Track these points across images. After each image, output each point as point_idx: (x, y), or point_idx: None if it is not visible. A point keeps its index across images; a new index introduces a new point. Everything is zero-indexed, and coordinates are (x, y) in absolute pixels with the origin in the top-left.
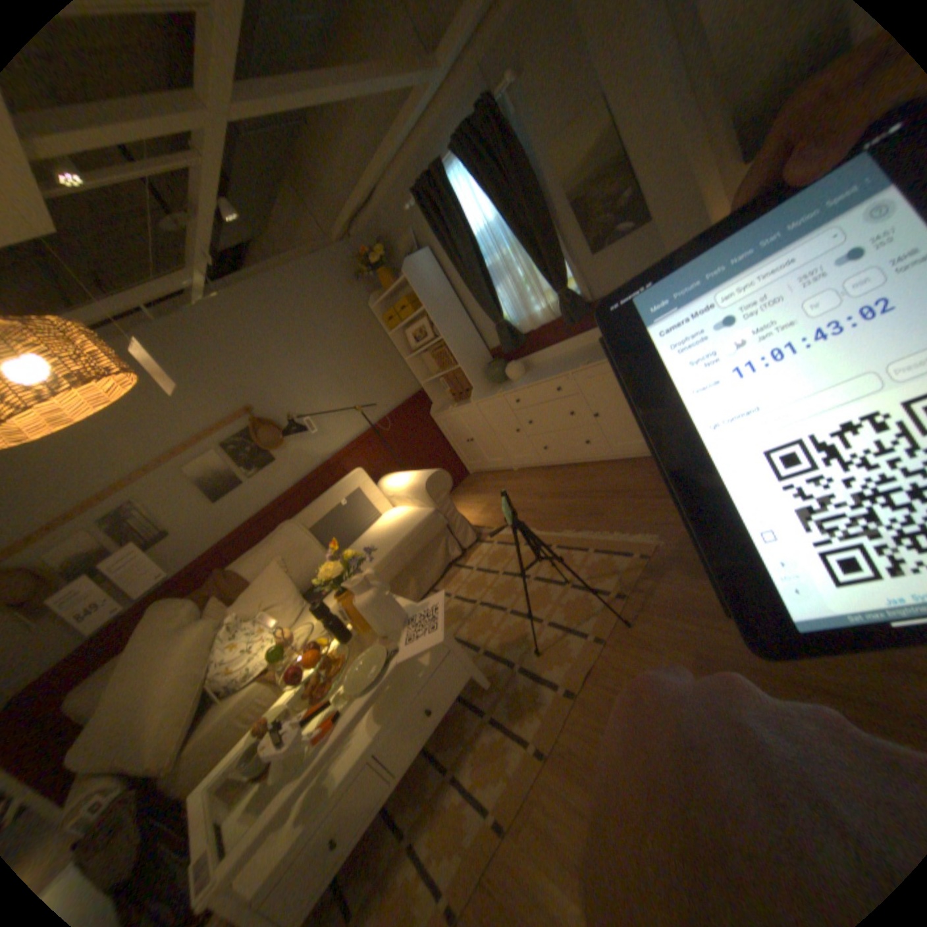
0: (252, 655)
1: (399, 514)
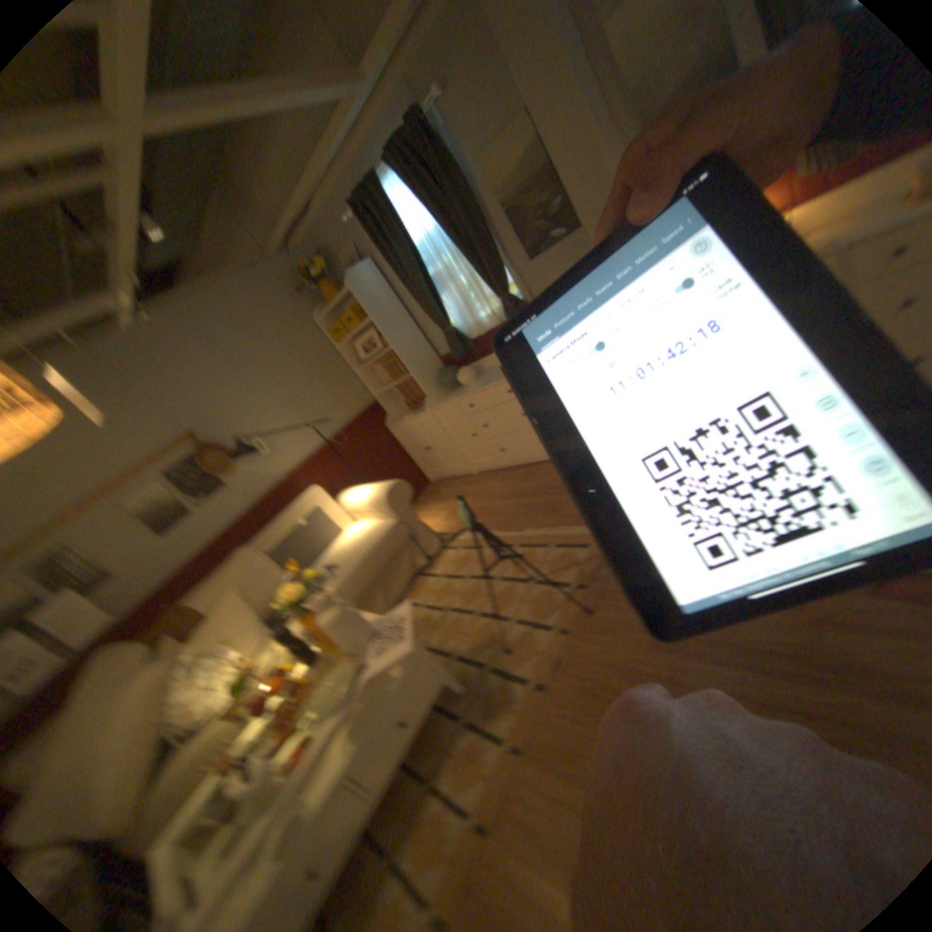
0: (209, 690)
1: (358, 527)
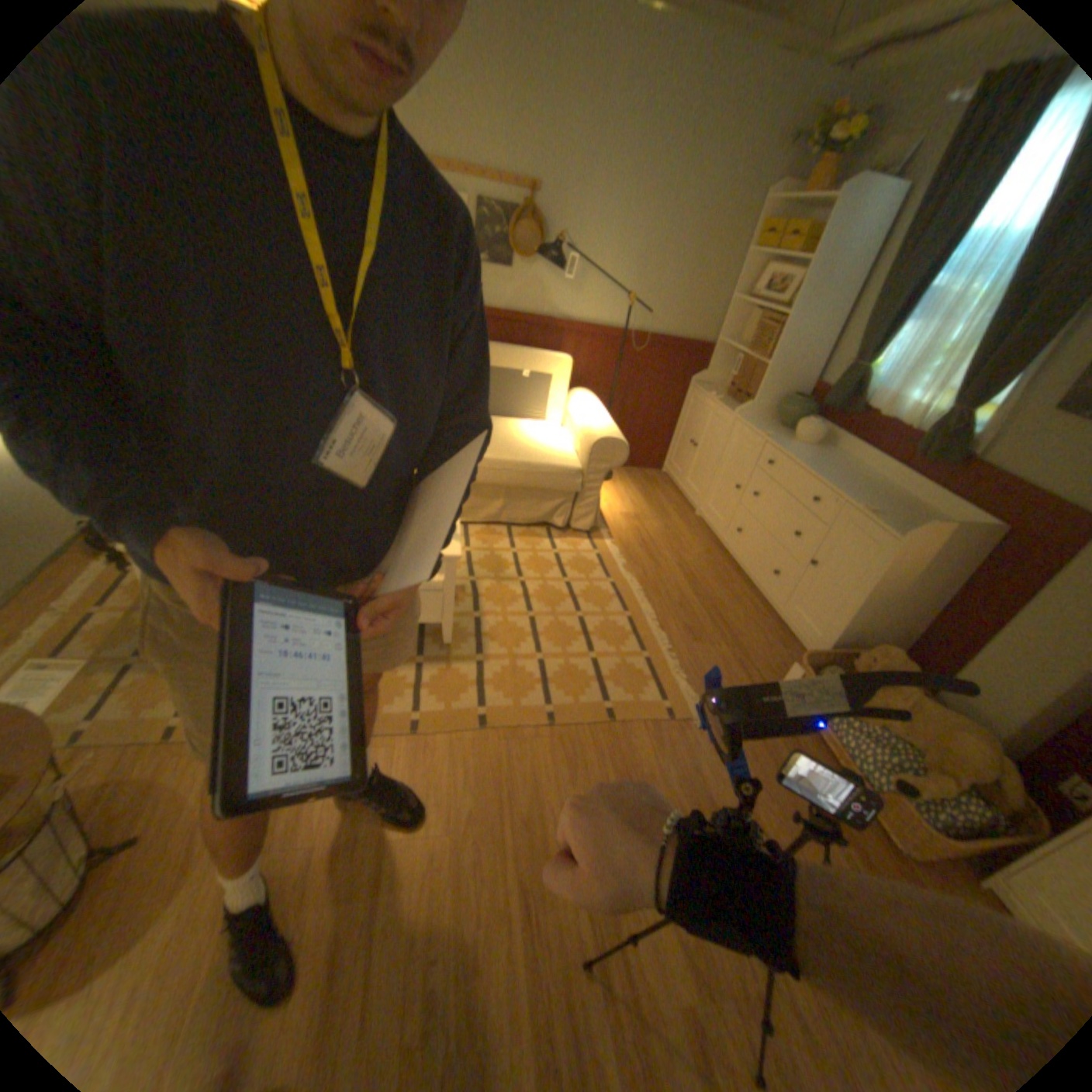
0: None
1: (552, 440)
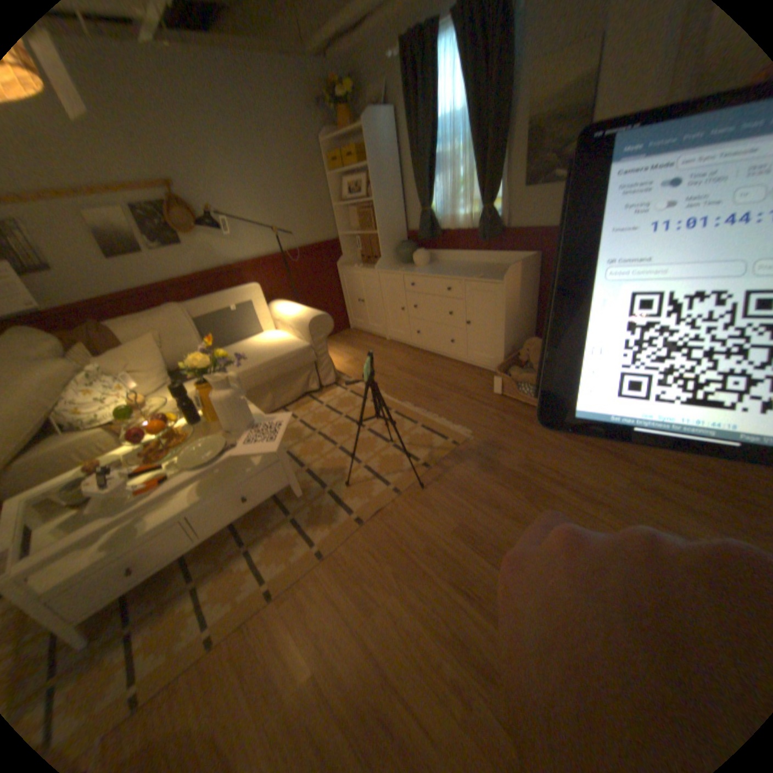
0: (103, 405)
1: (278, 337)
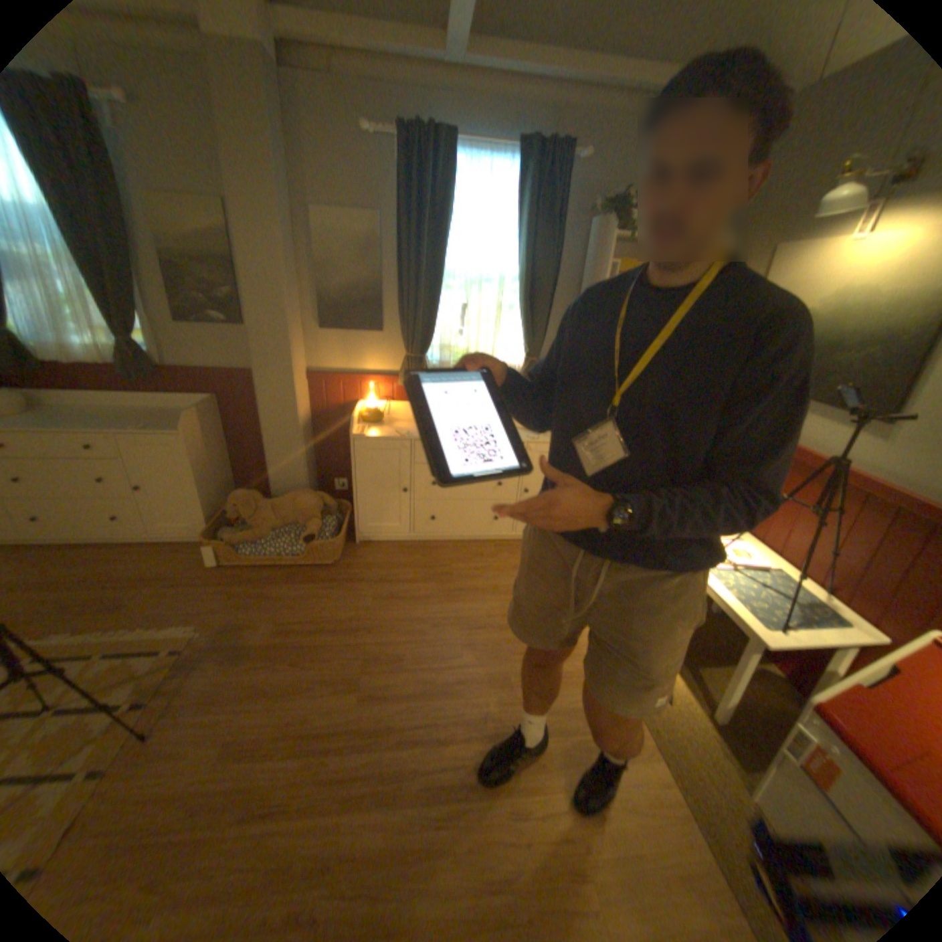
0: None
1: None
